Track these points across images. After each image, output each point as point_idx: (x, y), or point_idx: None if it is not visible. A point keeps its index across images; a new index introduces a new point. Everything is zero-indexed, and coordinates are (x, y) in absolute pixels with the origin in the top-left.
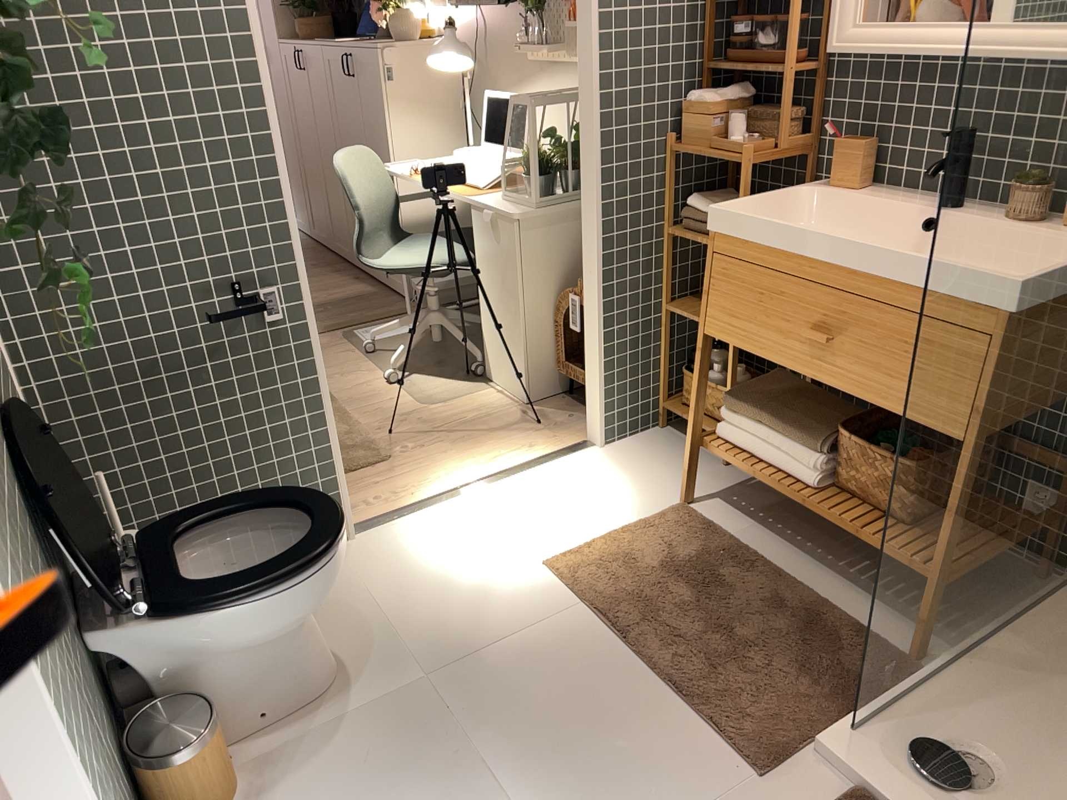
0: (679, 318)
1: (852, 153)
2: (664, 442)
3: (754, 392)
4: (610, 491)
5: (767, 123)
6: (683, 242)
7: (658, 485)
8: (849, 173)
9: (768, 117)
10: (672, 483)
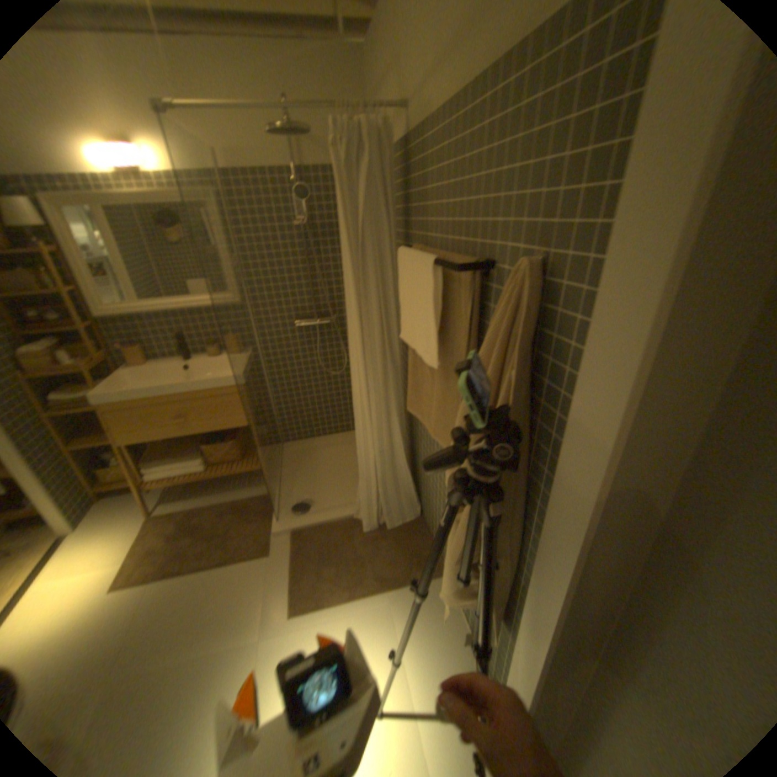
0: (75, 450)
1: (130, 350)
2: (107, 506)
3: (150, 455)
4: (104, 541)
5: (80, 350)
6: (56, 416)
7: (126, 521)
8: (133, 358)
9: (71, 346)
10: (132, 515)
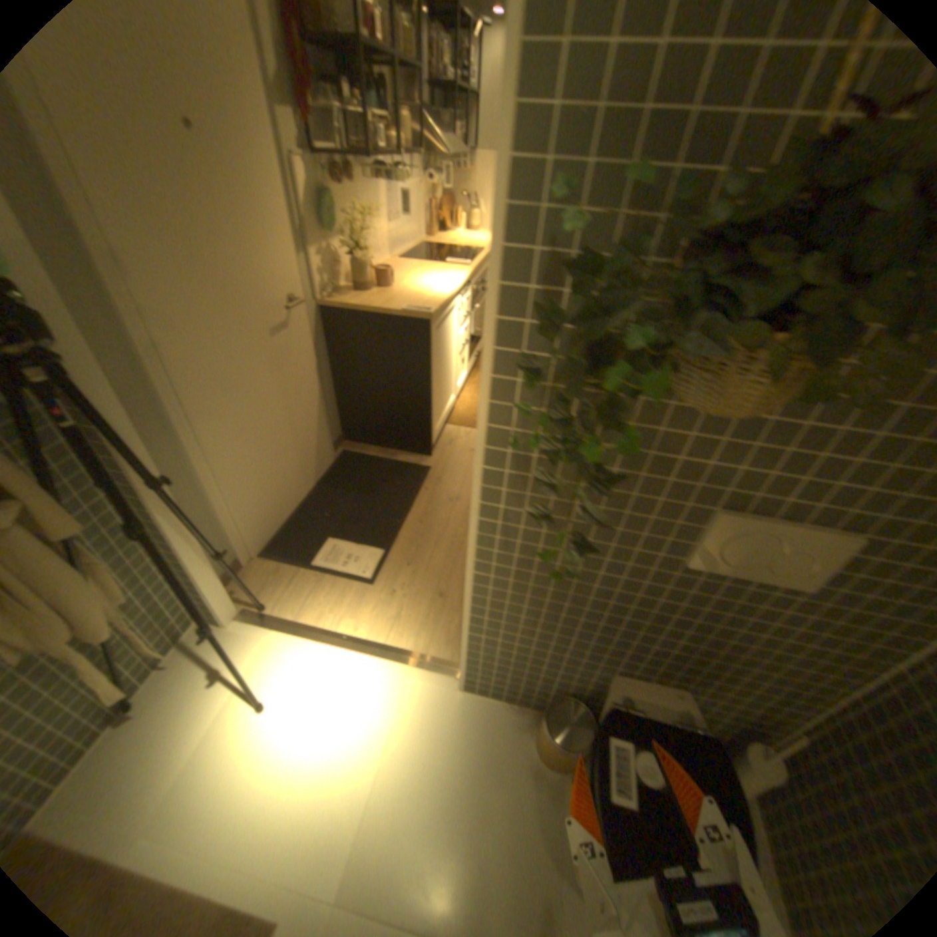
0: None
1: None
2: None
3: None
4: None
5: None
6: None
7: None
8: None
9: None
10: None
